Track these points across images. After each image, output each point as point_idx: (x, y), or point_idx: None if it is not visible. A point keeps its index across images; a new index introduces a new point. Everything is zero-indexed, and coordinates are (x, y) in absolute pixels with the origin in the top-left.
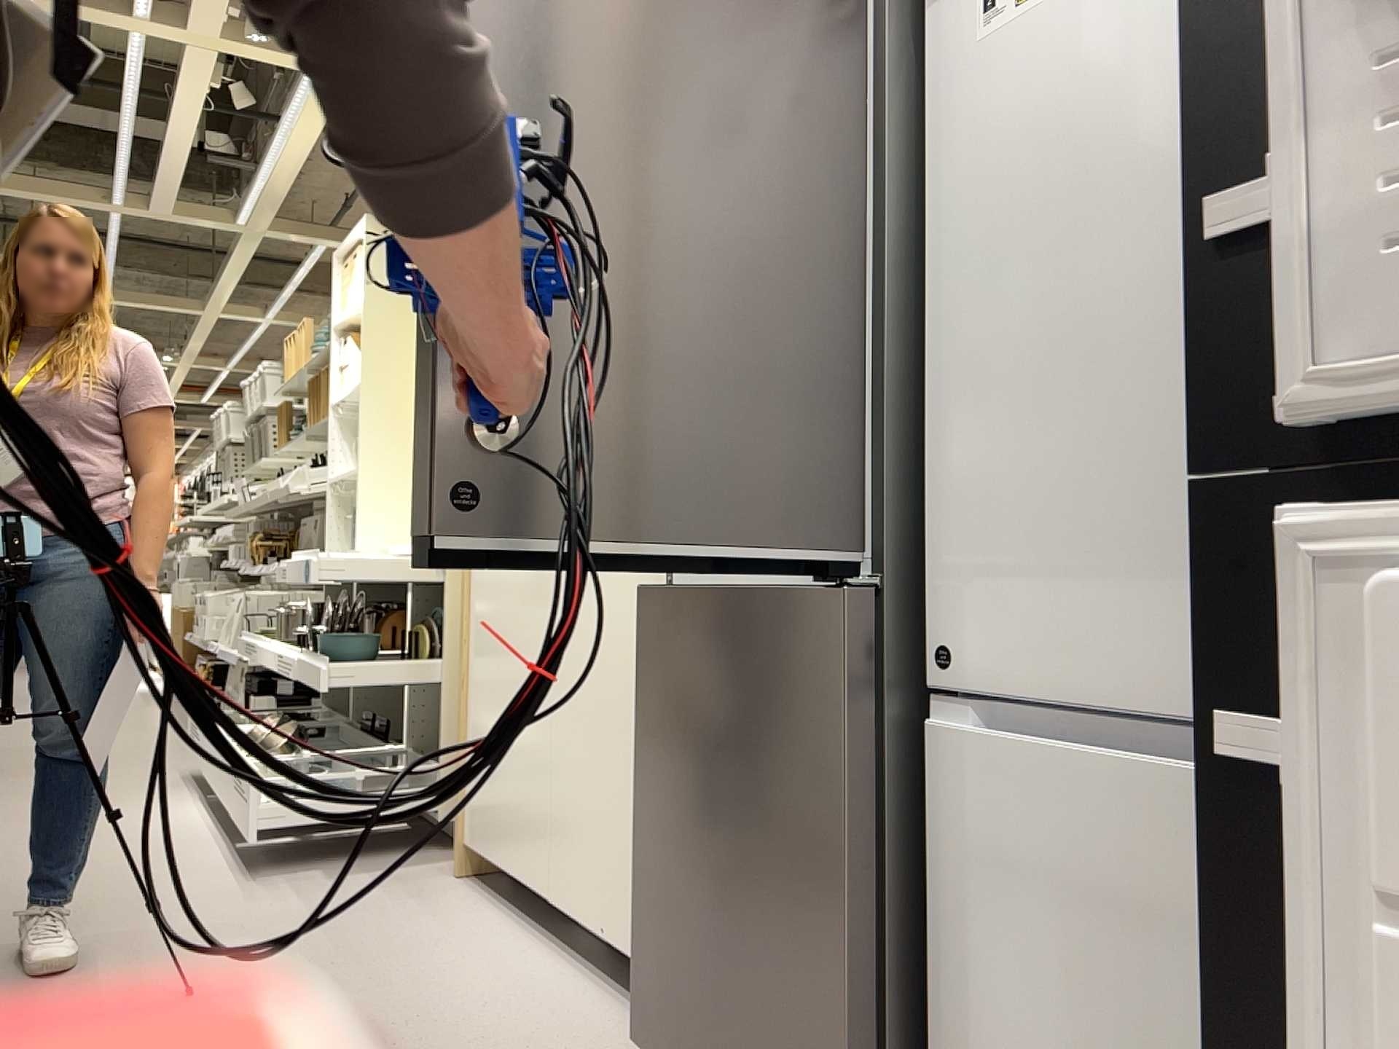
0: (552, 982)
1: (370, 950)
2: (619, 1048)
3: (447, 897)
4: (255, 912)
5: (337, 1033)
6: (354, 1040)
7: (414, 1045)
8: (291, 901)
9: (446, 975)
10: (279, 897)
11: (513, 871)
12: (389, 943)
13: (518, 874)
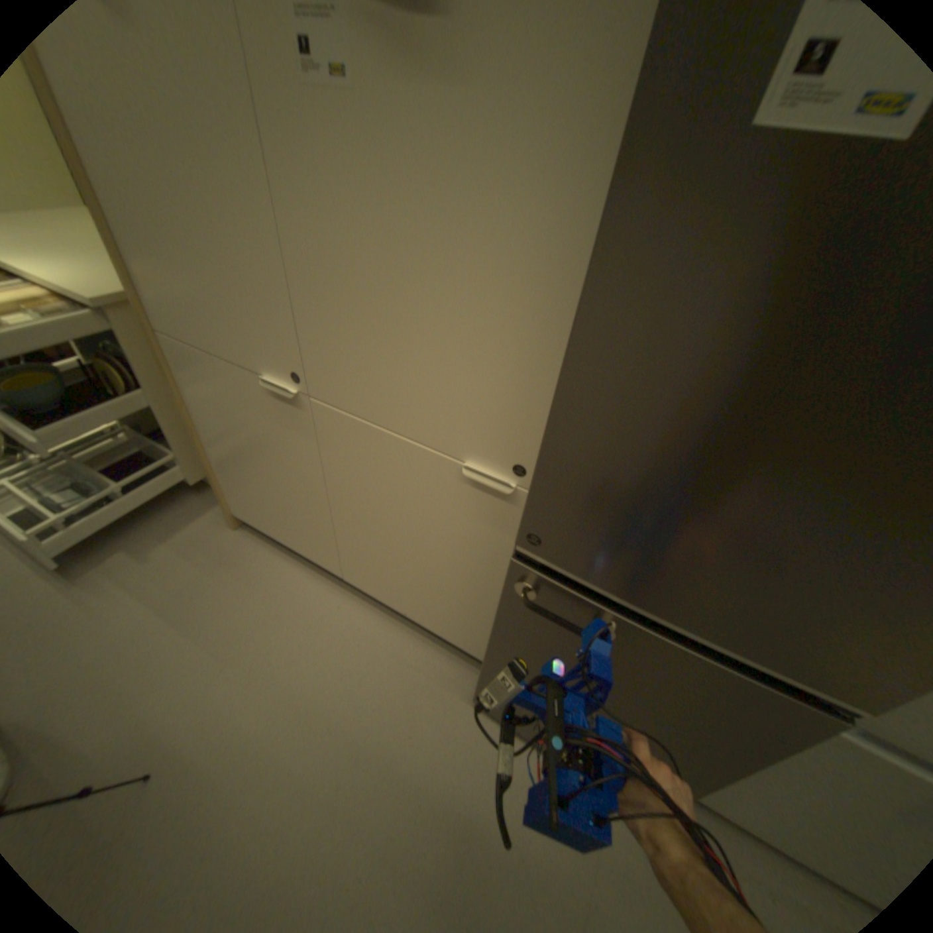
0: (373, 632)
1: (237, 645)
2: (450, 686)
3: (243, 557)
4: (108, 630)
5: (287, 759)
6: (304, 761)
7: (344, 745)
8: (128, 603)
9: (308, 654)
10: (114, 602)
11: (297, 550)
12: (244, 631)
13: (303, 553)
